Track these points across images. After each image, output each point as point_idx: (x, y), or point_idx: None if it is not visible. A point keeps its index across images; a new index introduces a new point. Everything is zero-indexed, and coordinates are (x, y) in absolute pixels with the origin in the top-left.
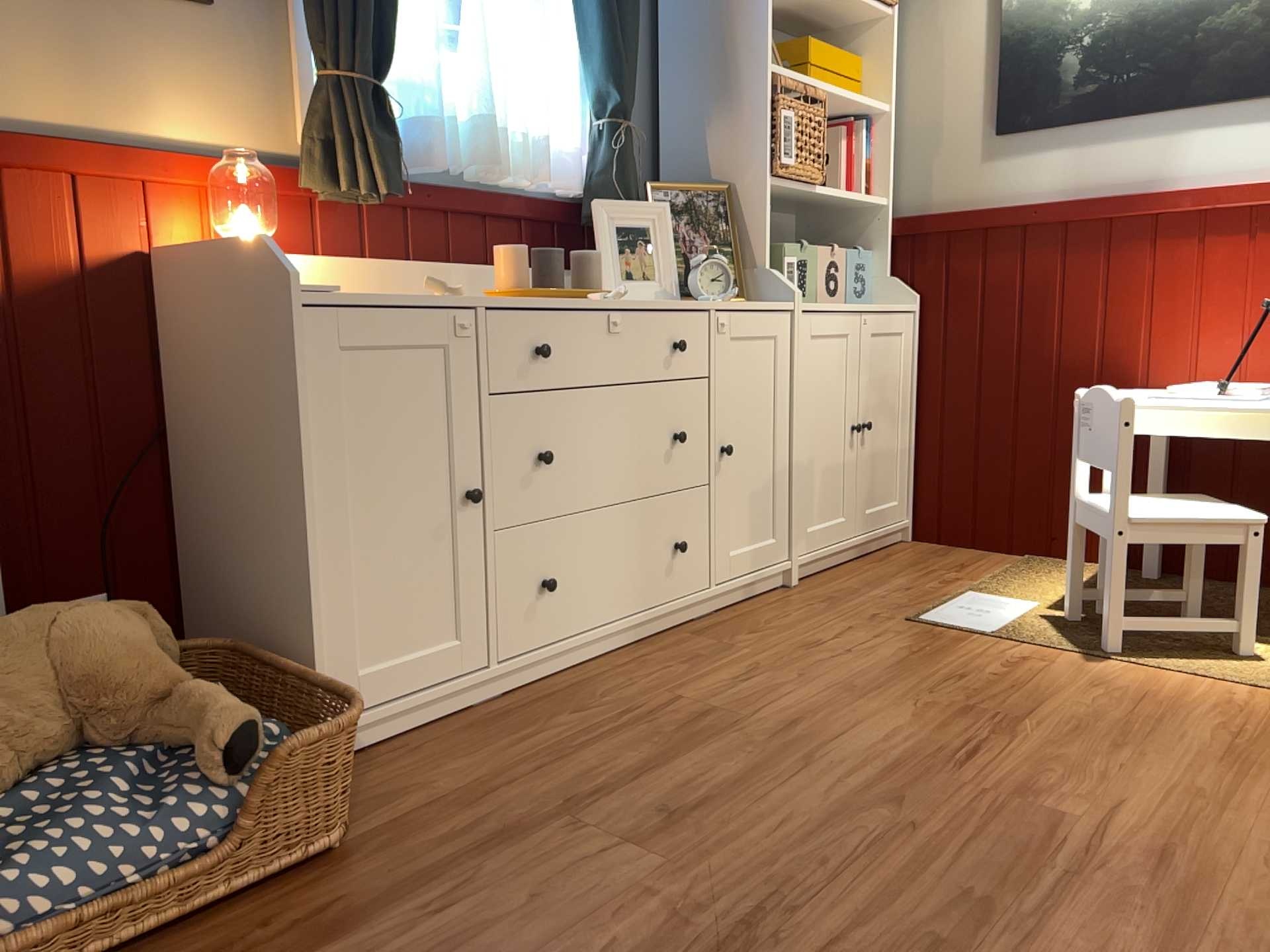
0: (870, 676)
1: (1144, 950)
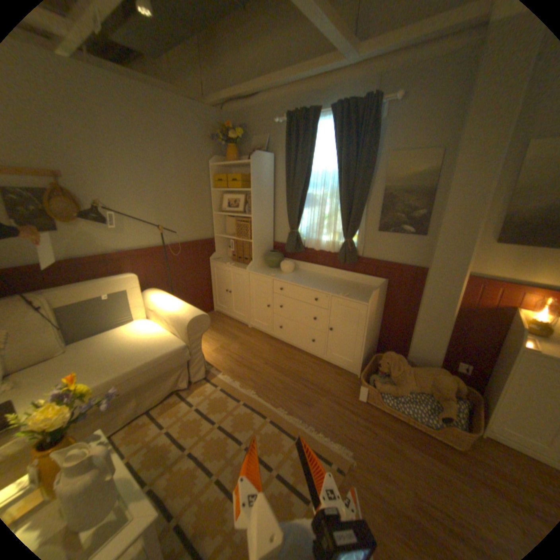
0: None
1: None
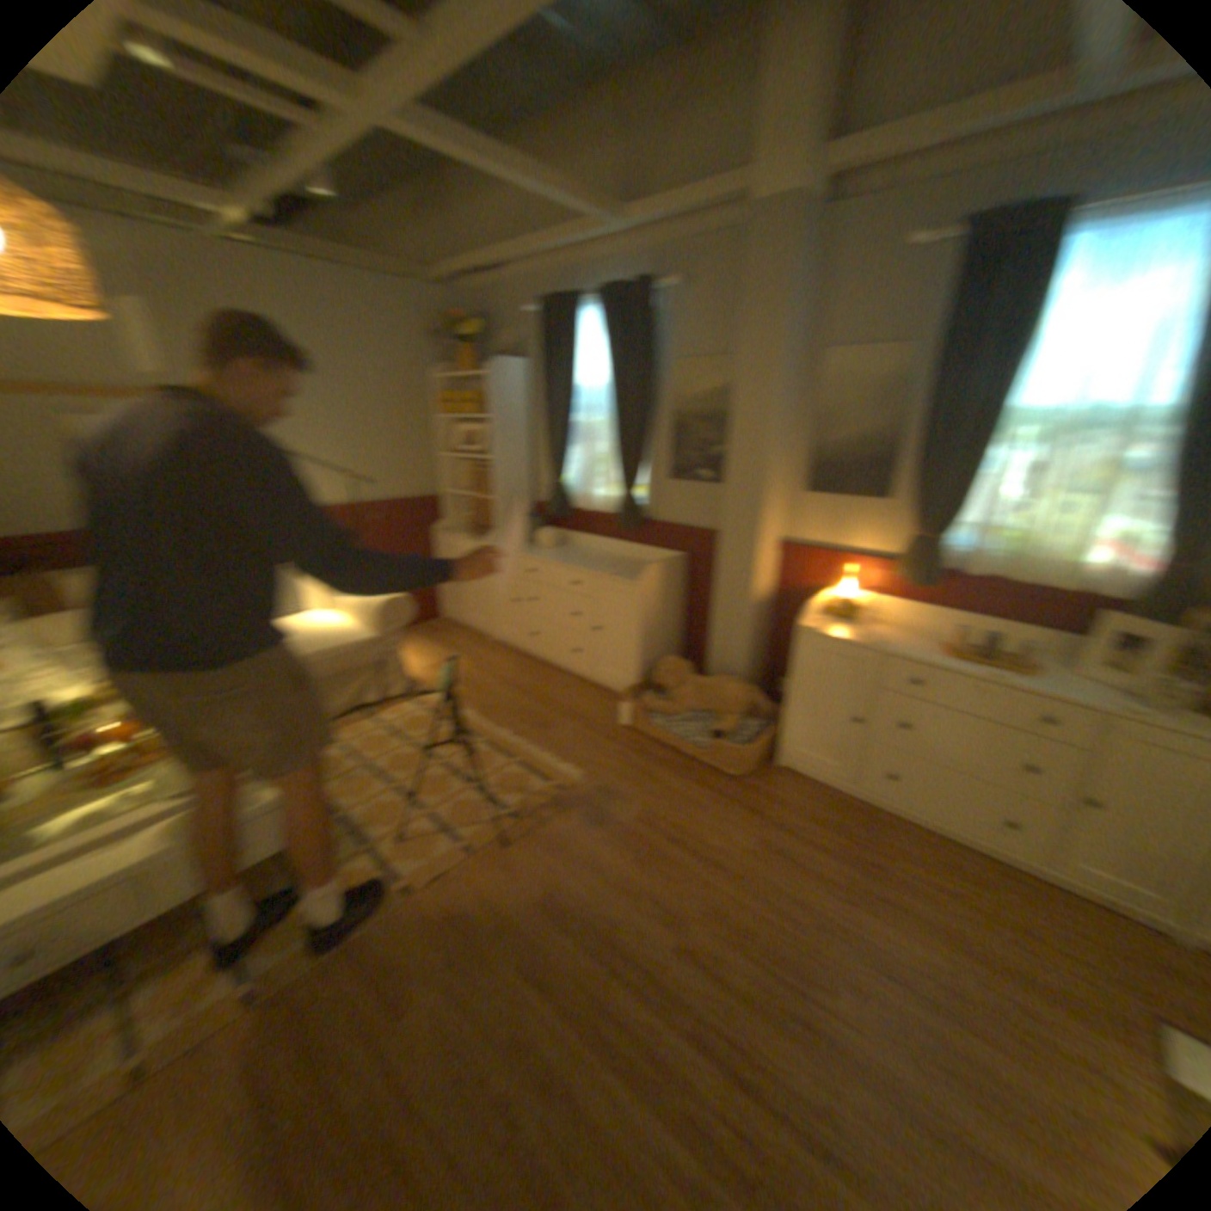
0: (990, 958)
1: (734, 986)
